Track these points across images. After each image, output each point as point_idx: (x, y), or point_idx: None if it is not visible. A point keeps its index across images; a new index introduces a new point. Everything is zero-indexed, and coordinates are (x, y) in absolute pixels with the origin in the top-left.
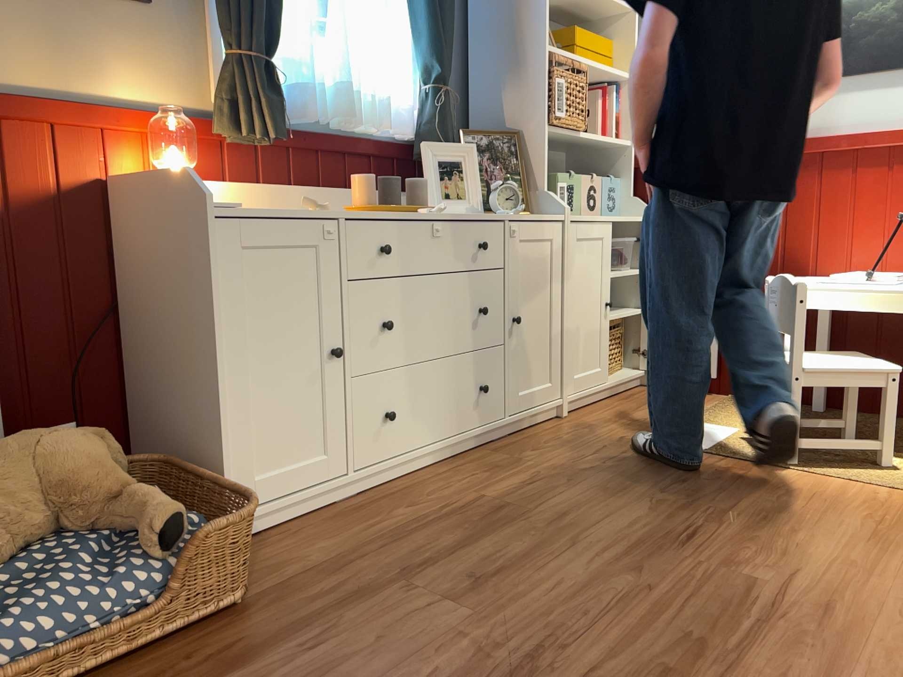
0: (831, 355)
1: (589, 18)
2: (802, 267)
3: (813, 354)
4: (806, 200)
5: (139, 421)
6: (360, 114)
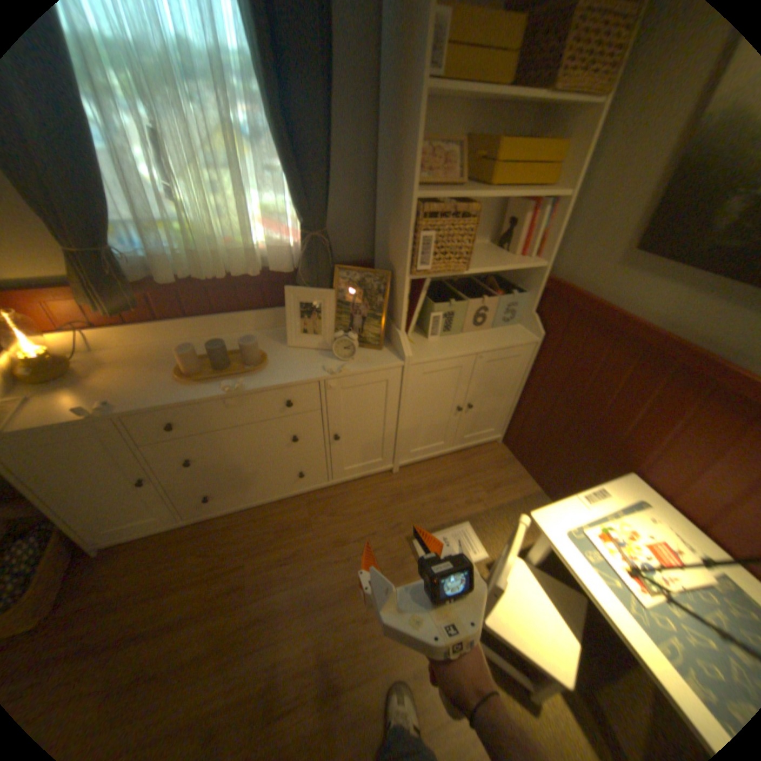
0: (549, 602)
1: (553, 104)
2: (637, 464)
3: (538, 587)
4: (676, 416)
5: None
6: (237, 256)
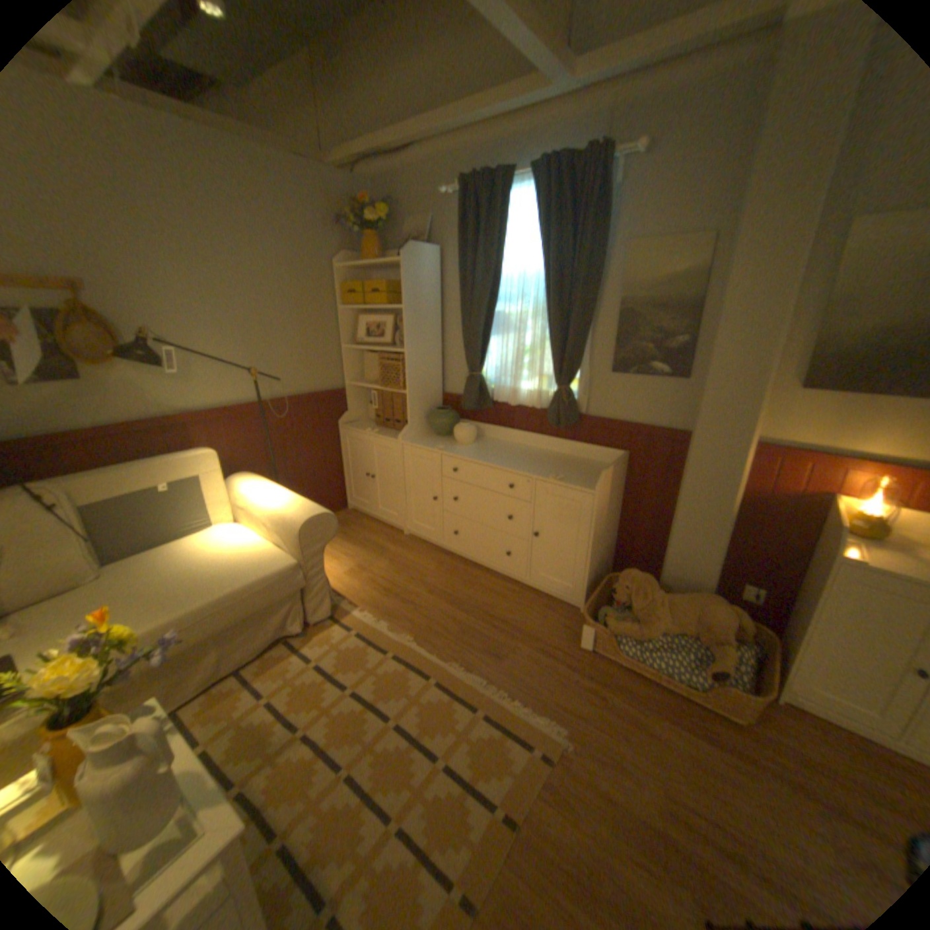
0: None
1: None
2: None
3: None
4: None
5: (796, 612)
6: None
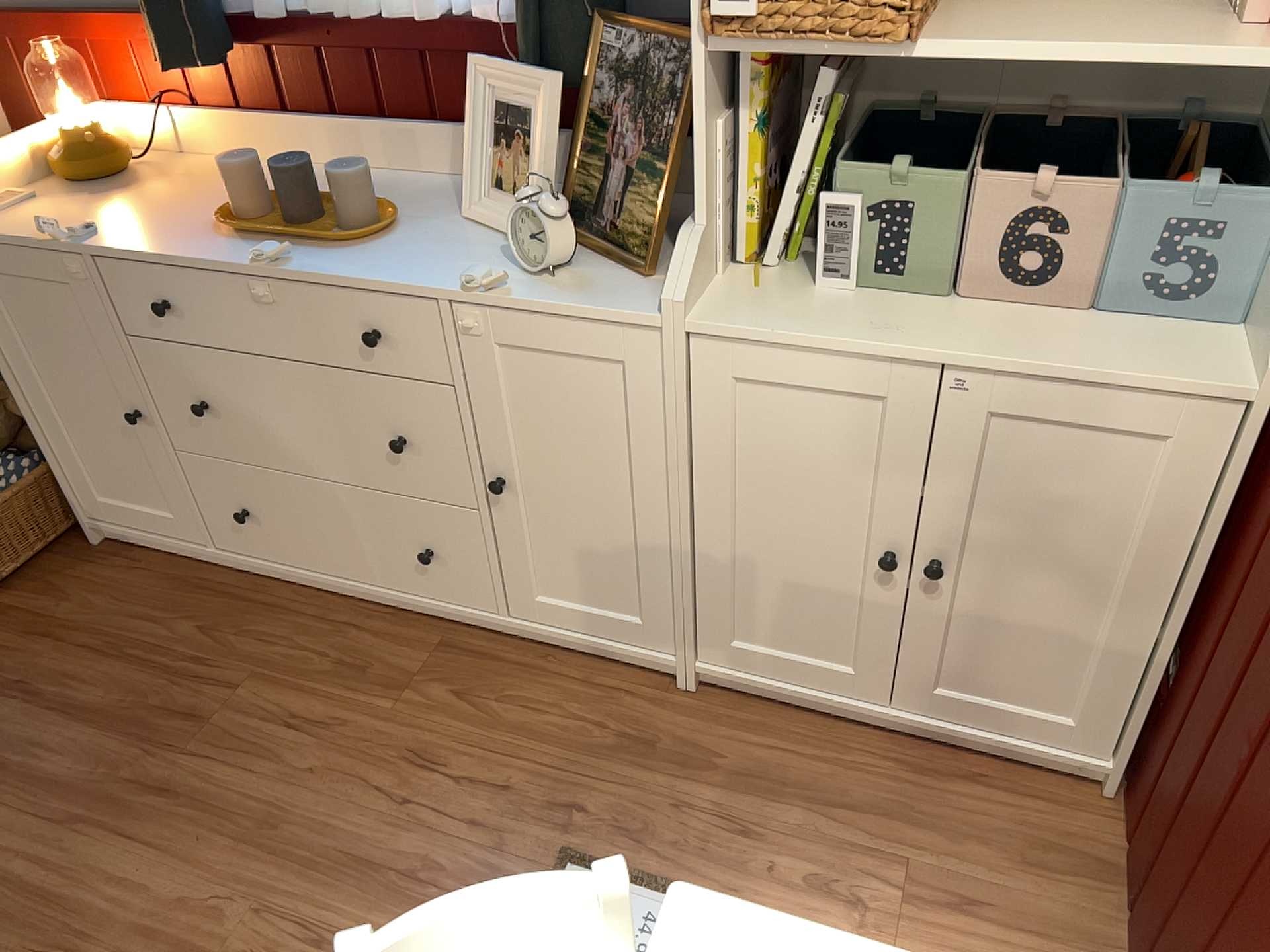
0: None
1: None
2: None
3: None
4: None
5: None
6: None
